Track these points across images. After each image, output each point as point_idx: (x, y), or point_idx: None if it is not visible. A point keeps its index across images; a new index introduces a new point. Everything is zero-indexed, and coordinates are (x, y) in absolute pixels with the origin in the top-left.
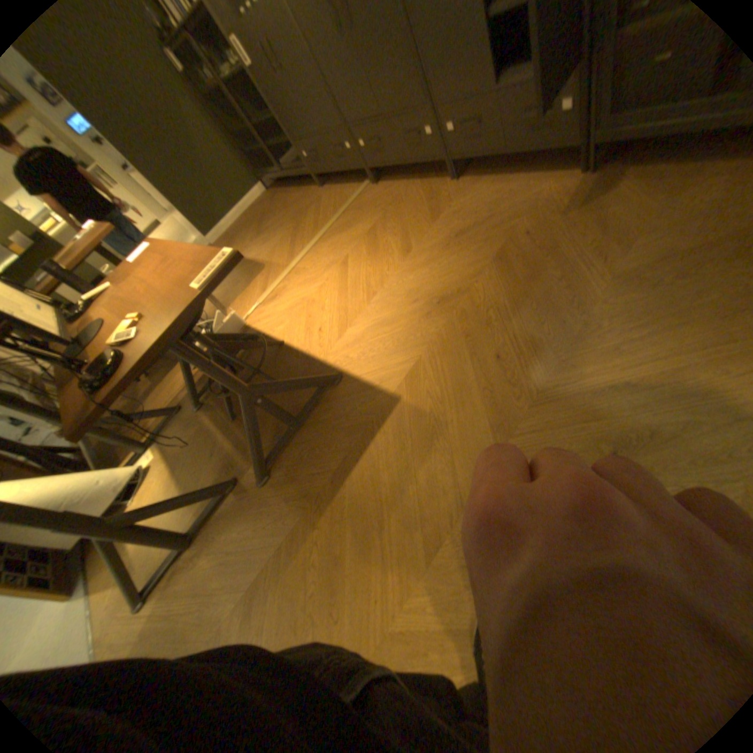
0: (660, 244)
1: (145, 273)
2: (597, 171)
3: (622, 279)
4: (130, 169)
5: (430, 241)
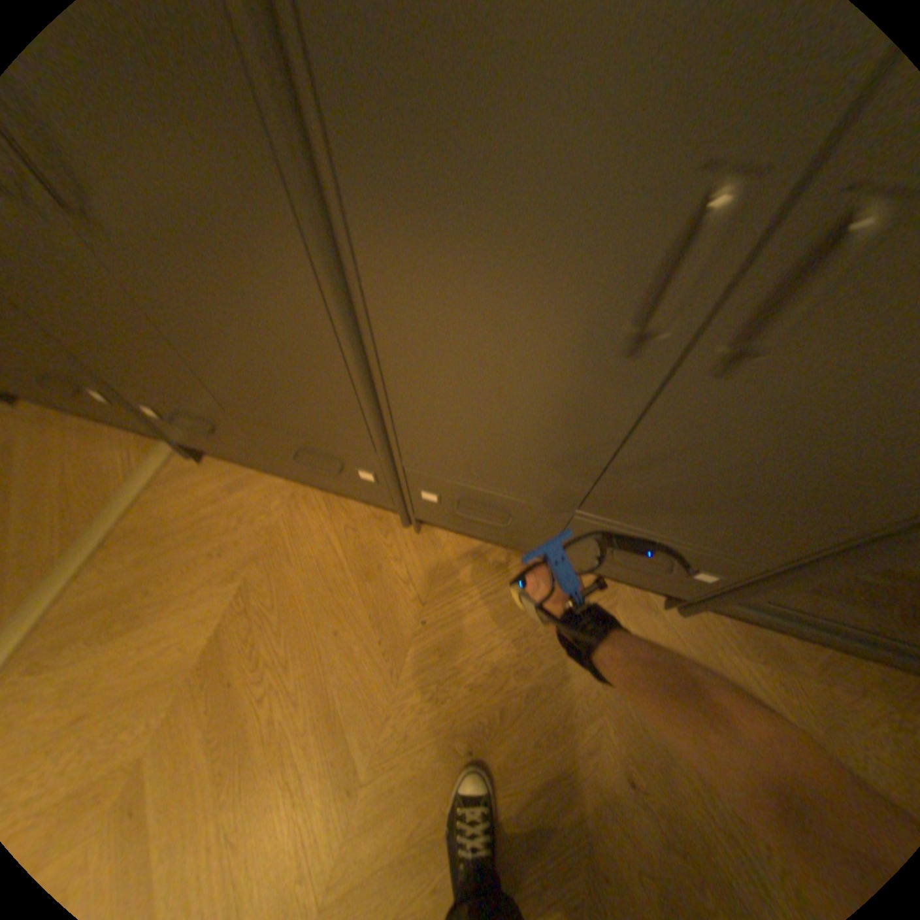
0: None
1: None
2: (686, 614)
3: None
4: None
5: (401, 760)
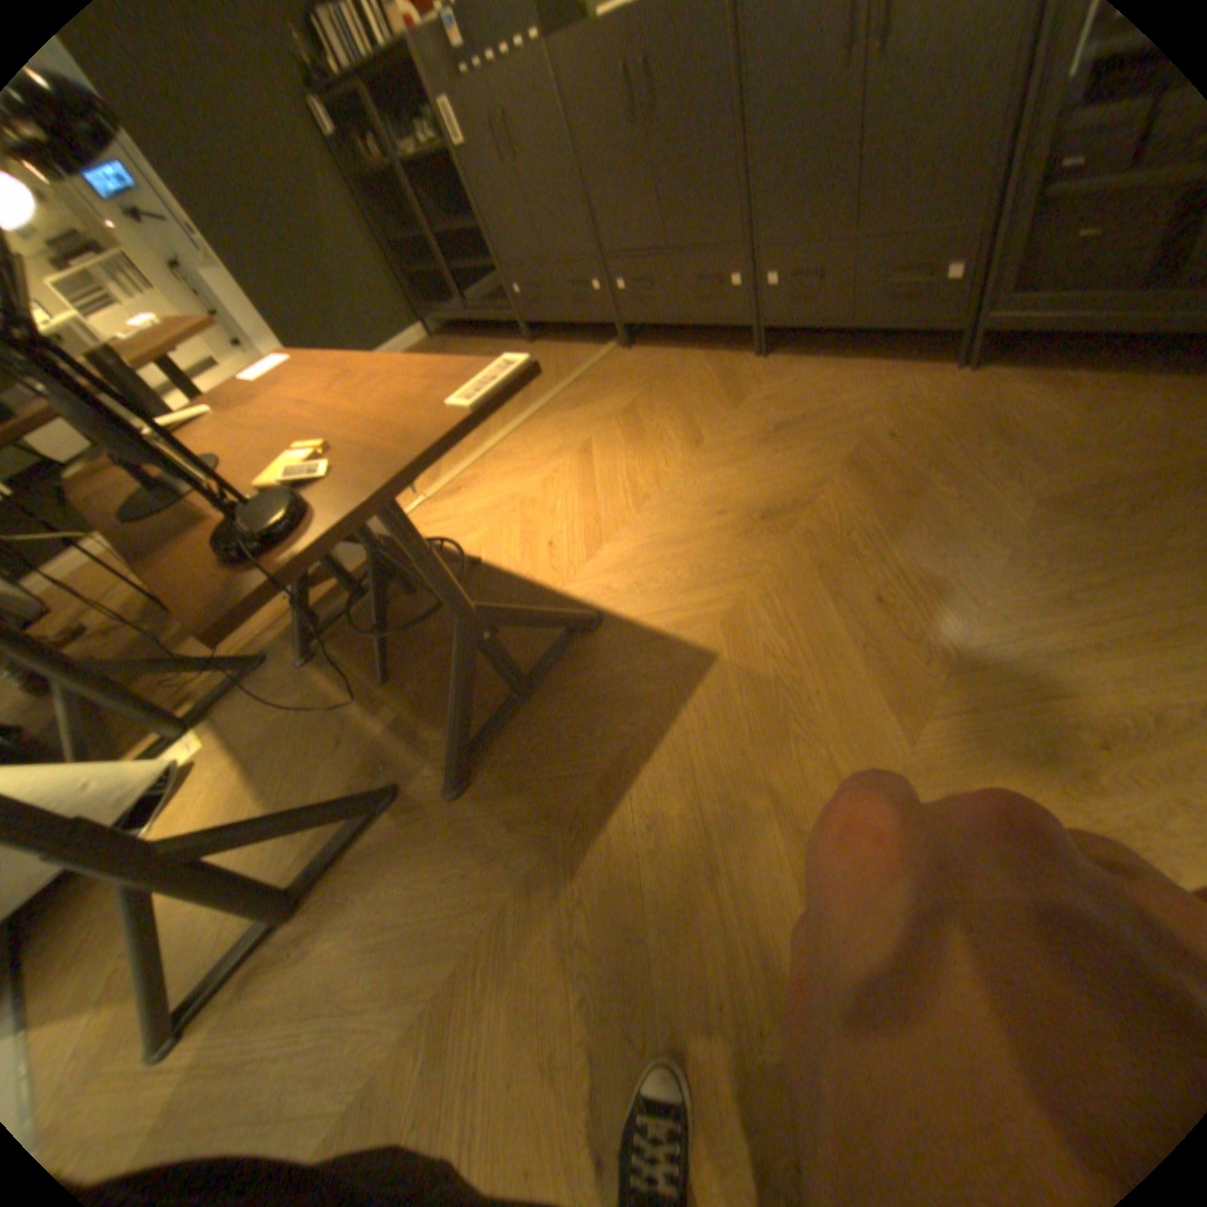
0: (1096, 466)
1: (304, 393)
2: (980, 369)
3: (1053, 506)
4: (207, 262)
5: (734, 434)
